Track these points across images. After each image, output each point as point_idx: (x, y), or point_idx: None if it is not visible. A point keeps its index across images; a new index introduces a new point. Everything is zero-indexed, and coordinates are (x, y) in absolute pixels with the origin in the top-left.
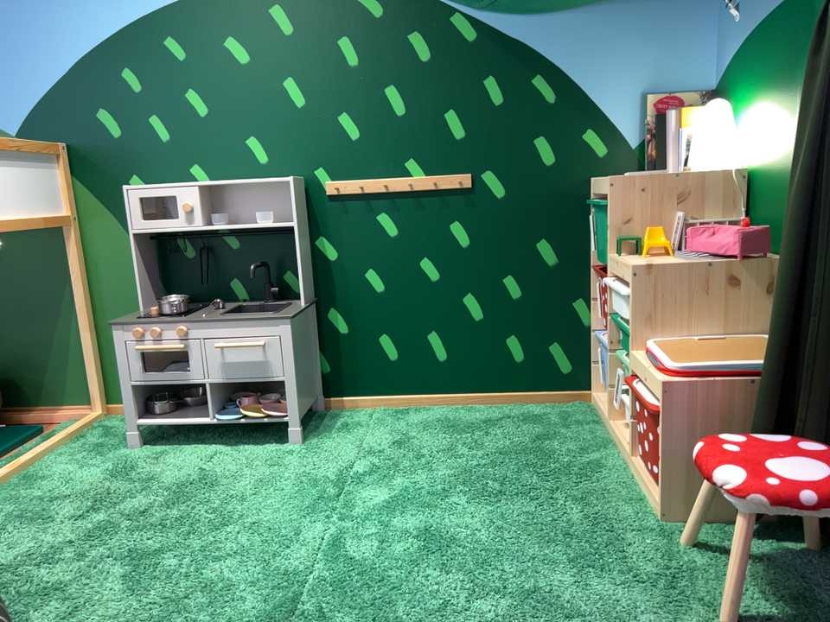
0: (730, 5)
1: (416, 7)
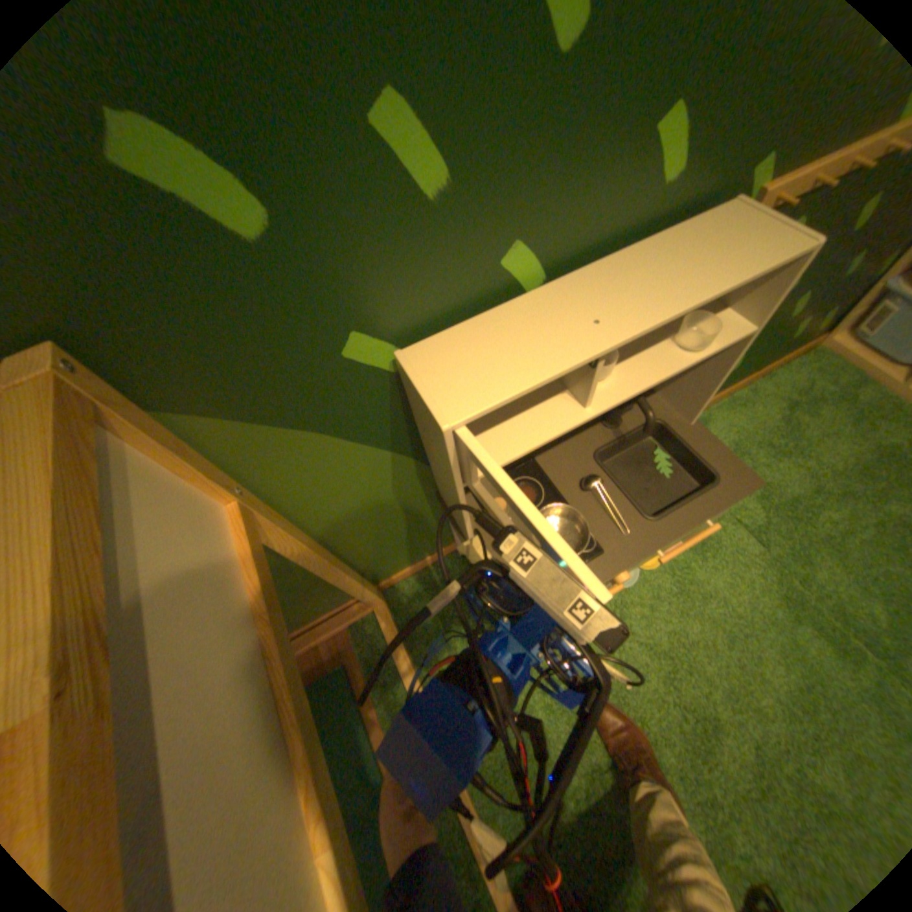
0: None
1: None
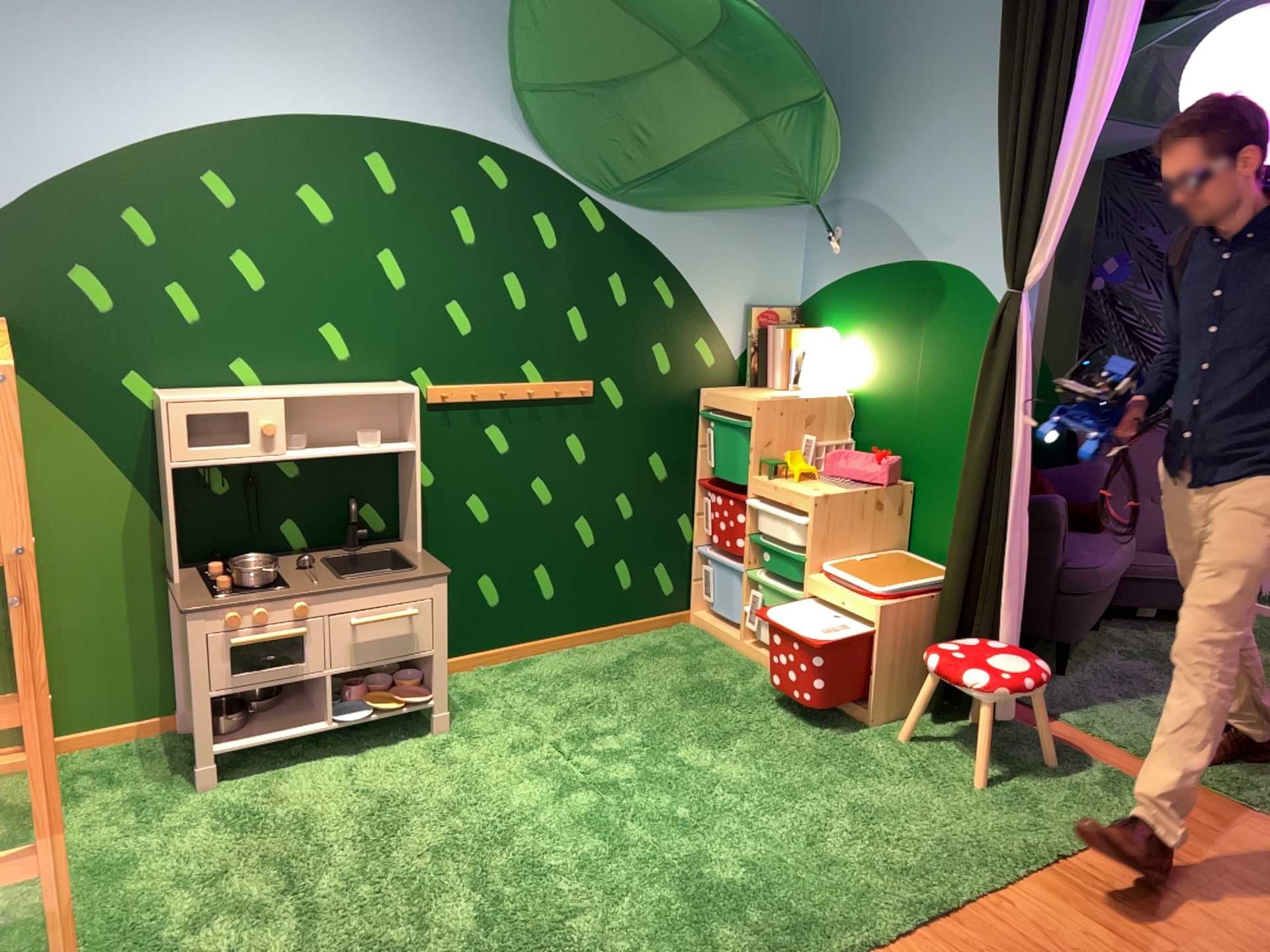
0: (822, 240)
1: (547, 190)
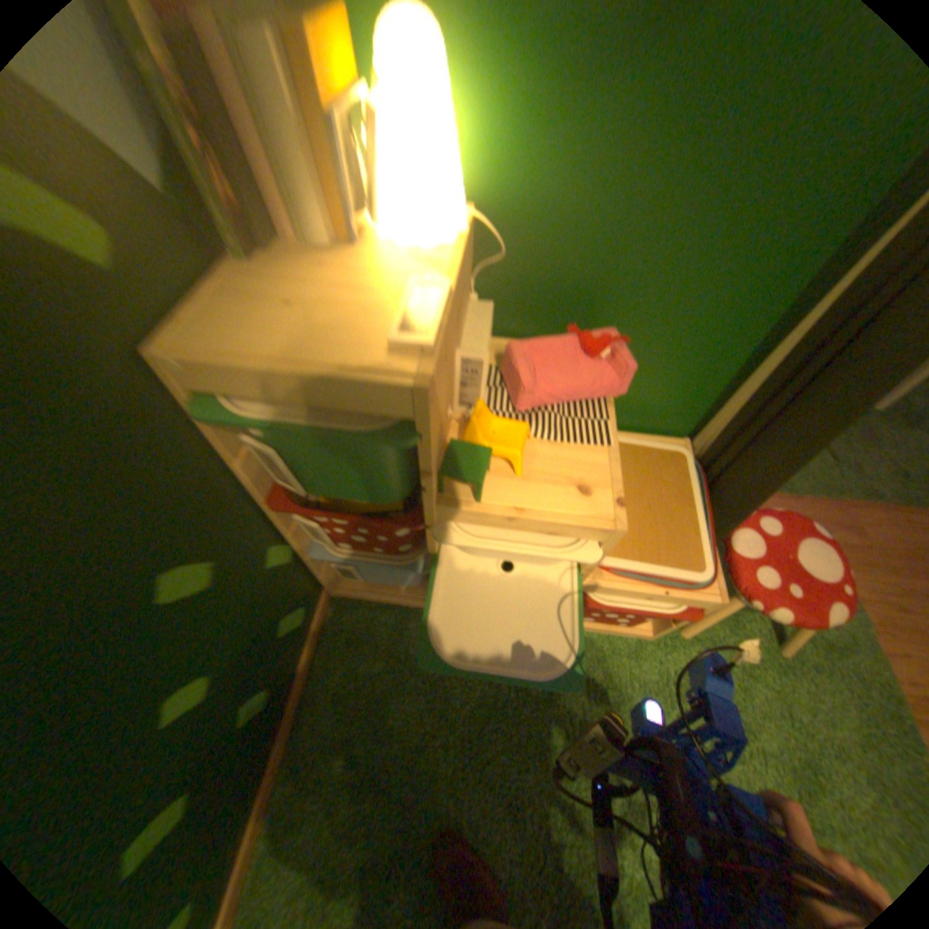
0: None
1: None
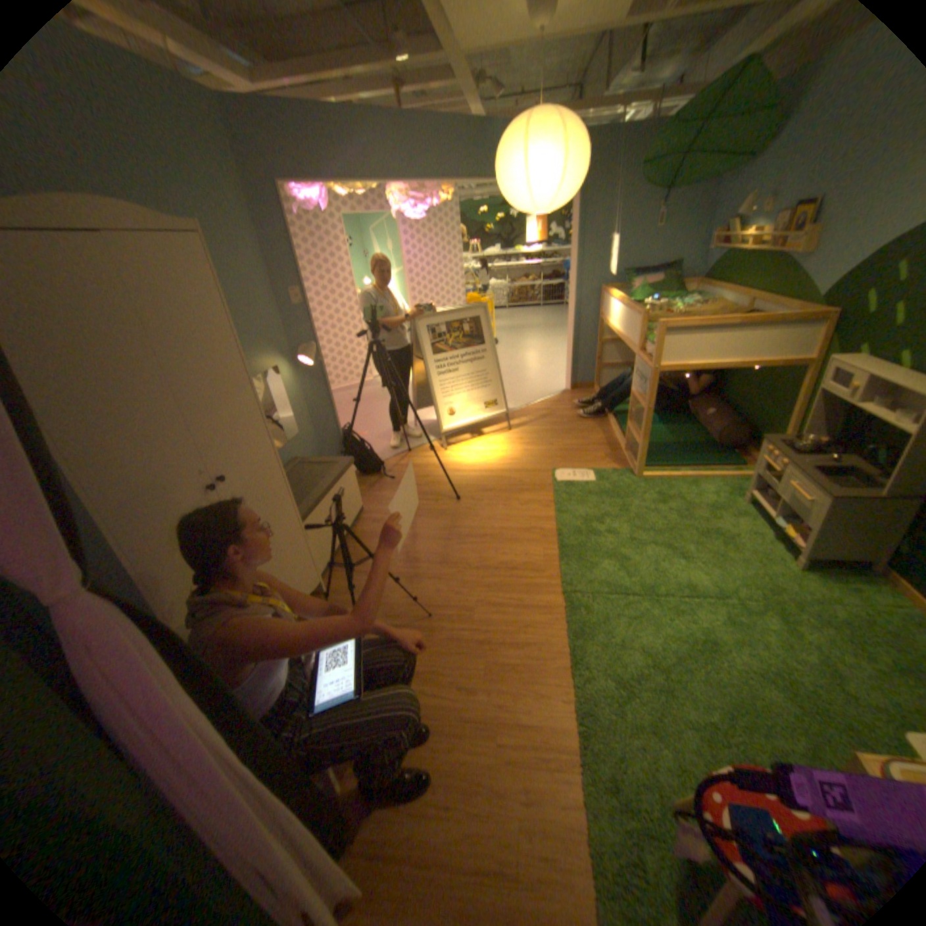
0: None
1: None
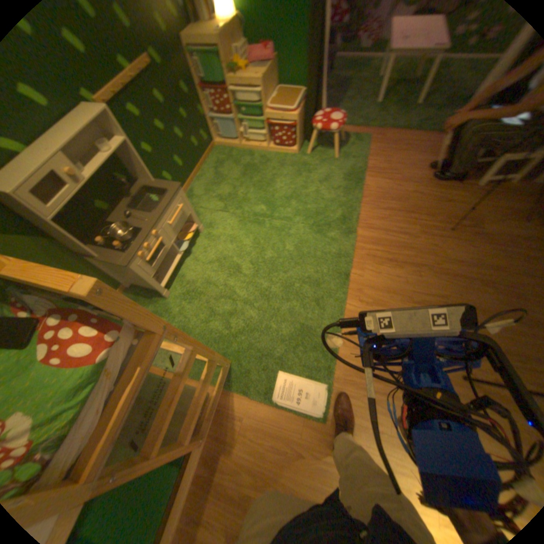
0: None
1: None
